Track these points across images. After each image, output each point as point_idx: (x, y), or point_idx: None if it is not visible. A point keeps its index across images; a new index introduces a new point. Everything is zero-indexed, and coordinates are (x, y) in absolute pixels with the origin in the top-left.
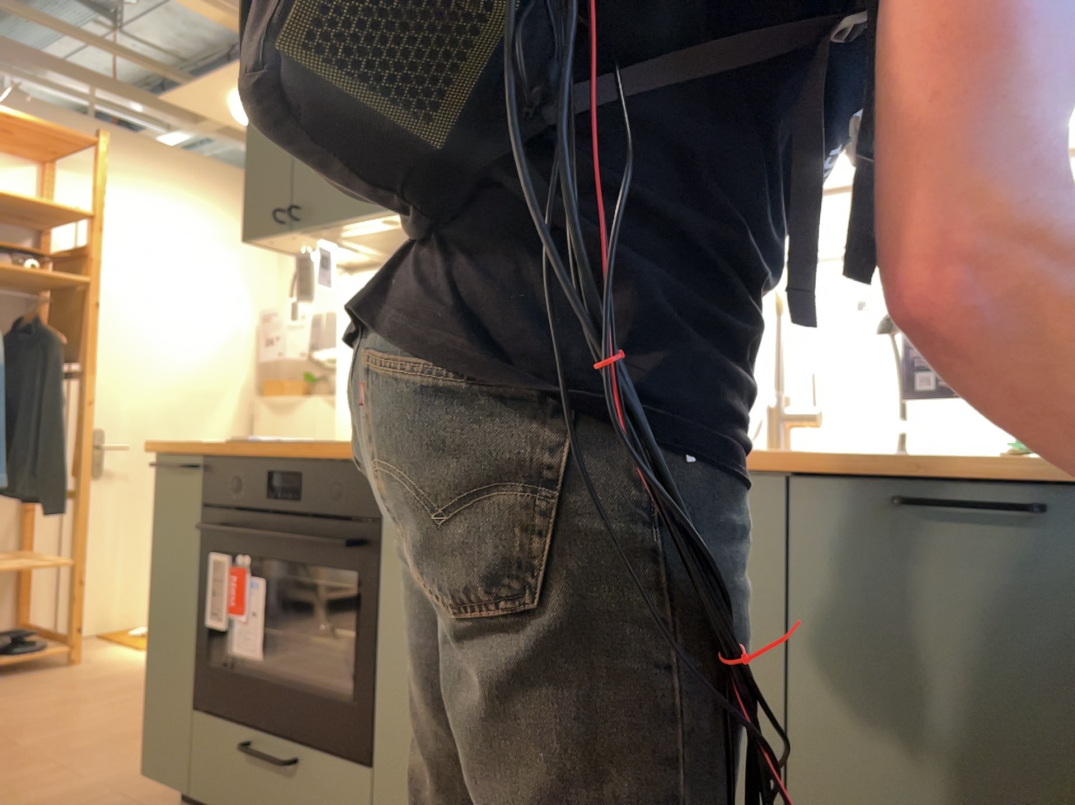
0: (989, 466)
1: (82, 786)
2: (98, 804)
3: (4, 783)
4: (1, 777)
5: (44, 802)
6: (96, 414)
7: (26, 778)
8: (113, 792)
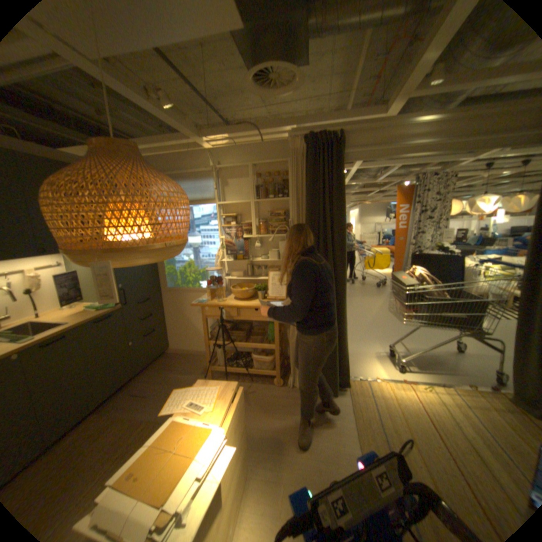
0: (100, 314)
1: None
2: None
3: None
4: None
5: None
6: None
7: None
8: None
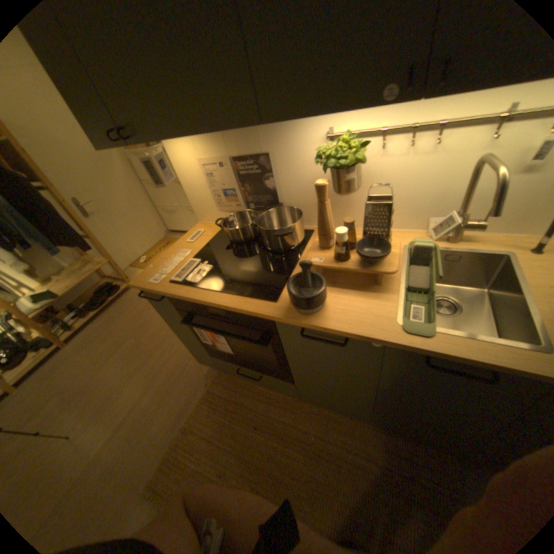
0: None
1: (176, 358)
2: (187, 366)
3: (151, 364)
4: (148, 361)
5: (170, 371)
6: (65, 193)
7: (156, 359)
8: (188, 358)
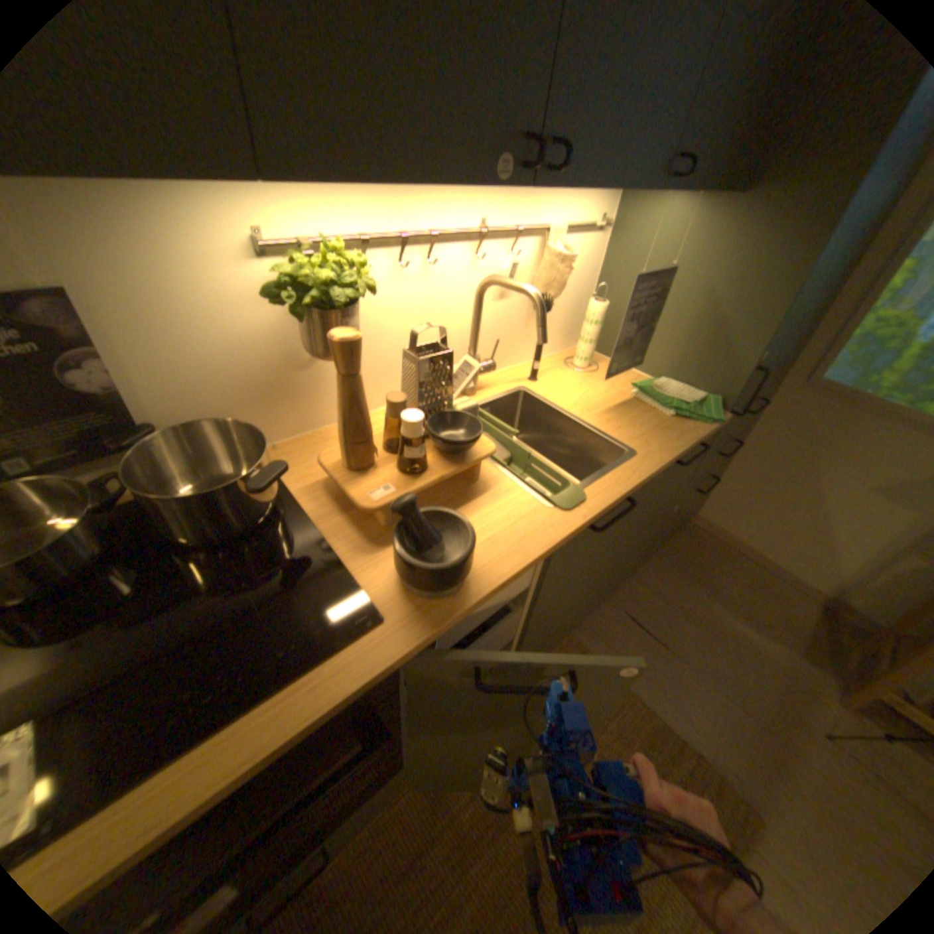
0: (692, 434)
1: None
2: None
3: None
4: None
5: None
6: None
7: None
8: None
